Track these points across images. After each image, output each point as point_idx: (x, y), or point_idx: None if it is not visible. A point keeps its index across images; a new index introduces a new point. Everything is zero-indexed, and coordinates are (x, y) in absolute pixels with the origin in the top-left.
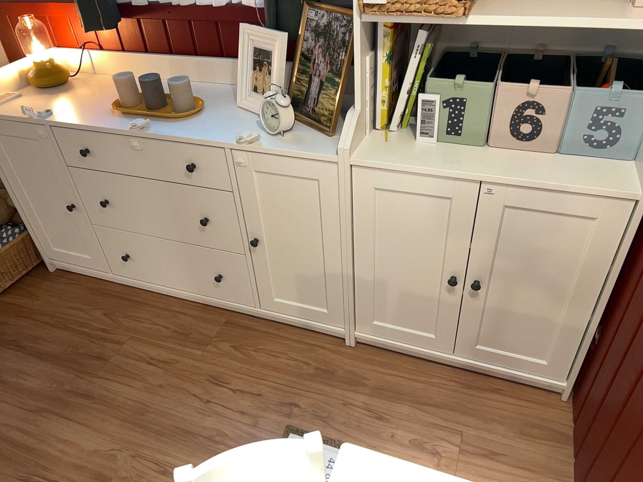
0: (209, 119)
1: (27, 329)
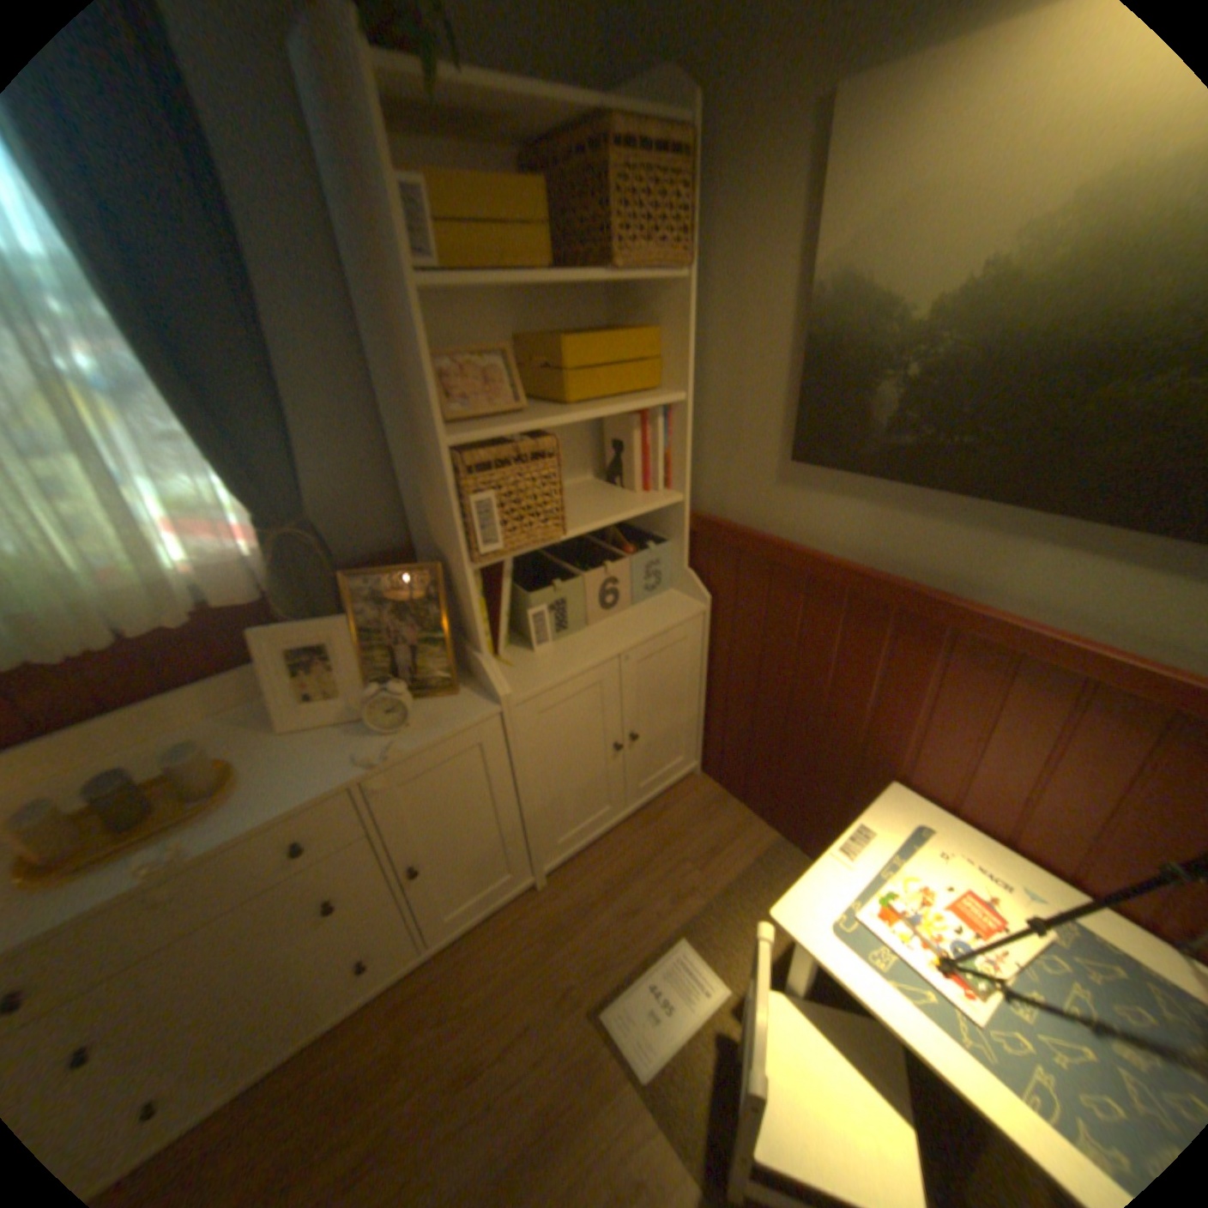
0: (266, 775)
1: None
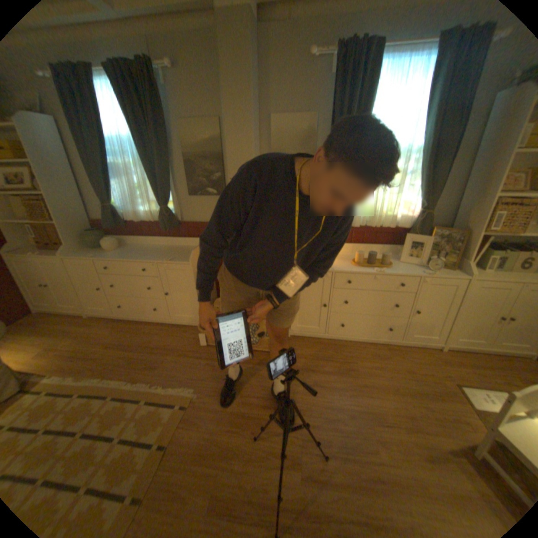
0: (398, 268)
1: (305, 364)
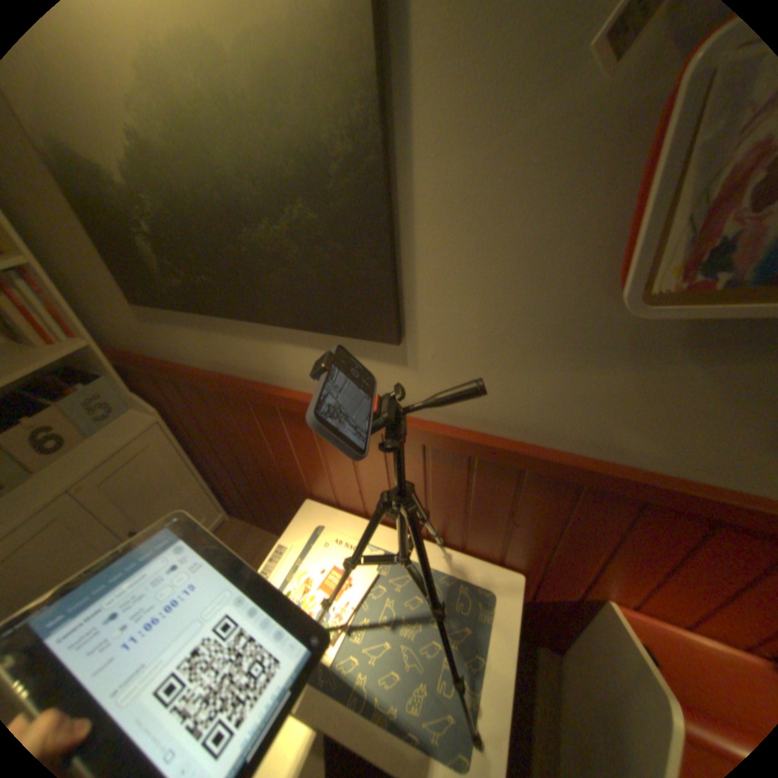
0: None
1: None
